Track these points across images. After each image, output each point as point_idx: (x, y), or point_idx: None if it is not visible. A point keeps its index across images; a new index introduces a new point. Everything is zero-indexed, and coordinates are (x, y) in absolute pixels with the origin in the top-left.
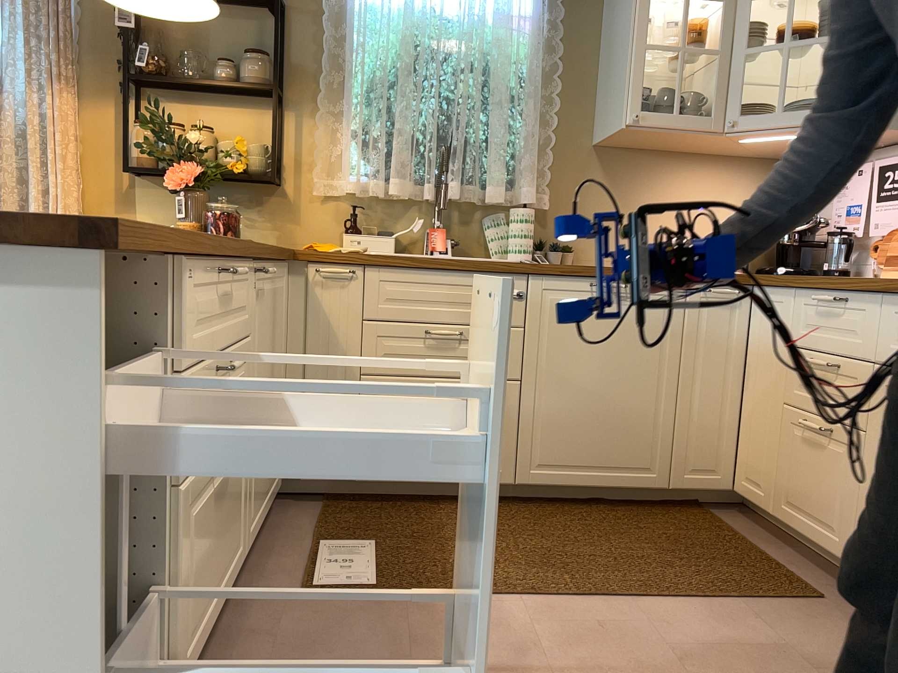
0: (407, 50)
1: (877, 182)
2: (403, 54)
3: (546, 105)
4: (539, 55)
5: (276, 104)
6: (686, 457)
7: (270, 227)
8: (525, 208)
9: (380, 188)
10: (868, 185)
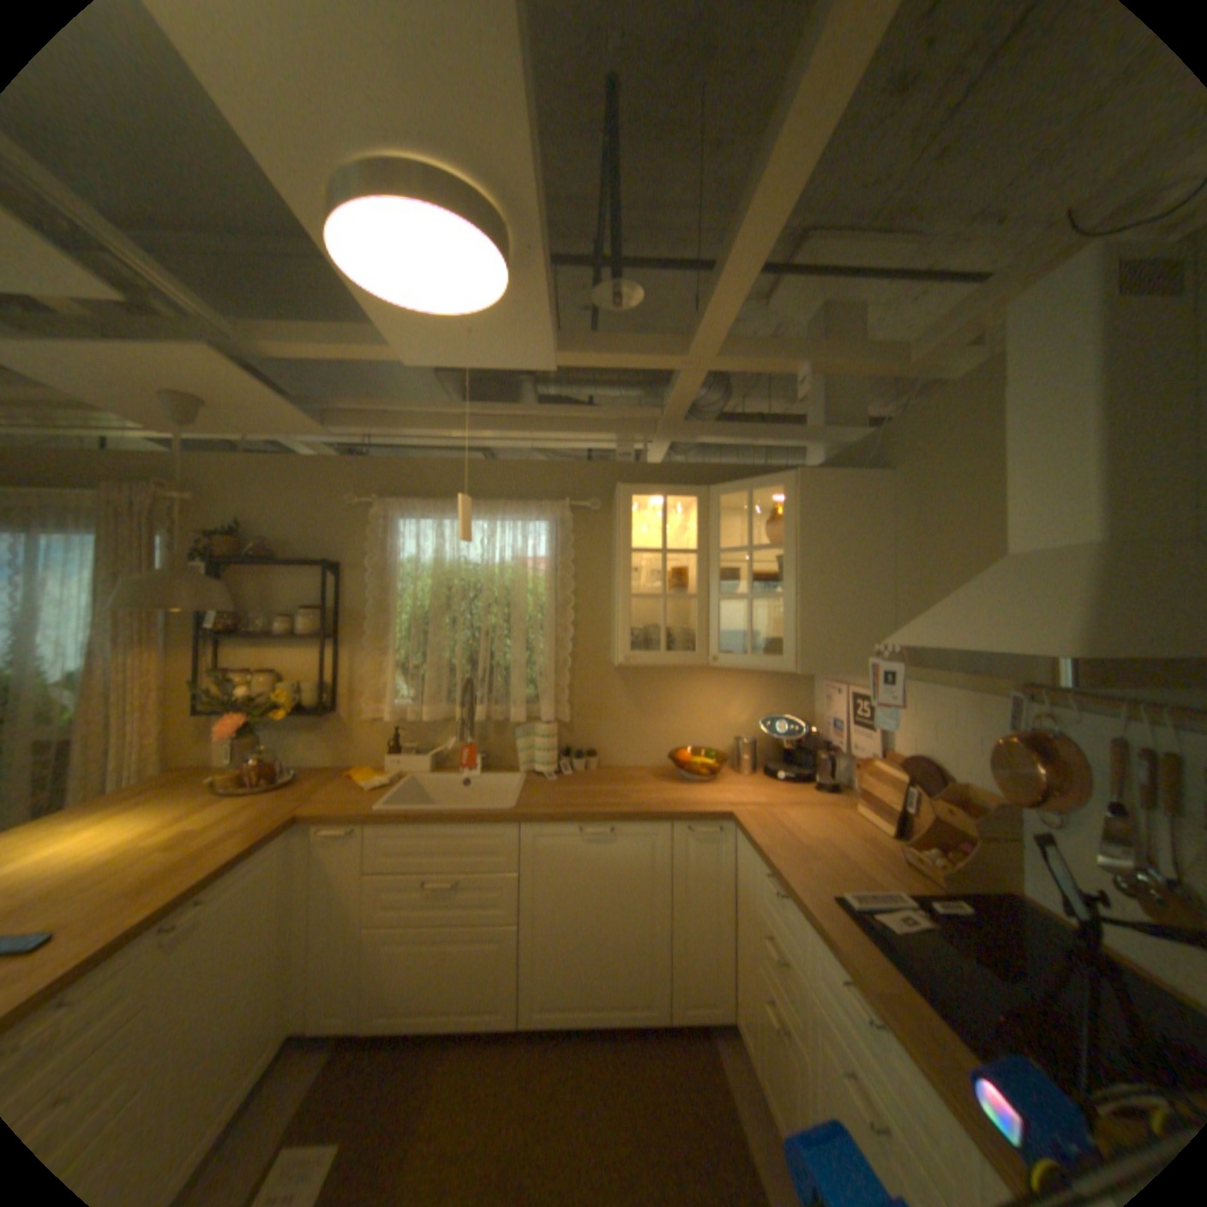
0: (437, 599)
1: (852, 707)
2: (433, 602)
3: (564, 632)
4: (556, 591)
5: (322, 651)
6: (686, 995)
7: (326, 750)
8: (552, 719)
9: (419, 713)
10: (846, 708)
